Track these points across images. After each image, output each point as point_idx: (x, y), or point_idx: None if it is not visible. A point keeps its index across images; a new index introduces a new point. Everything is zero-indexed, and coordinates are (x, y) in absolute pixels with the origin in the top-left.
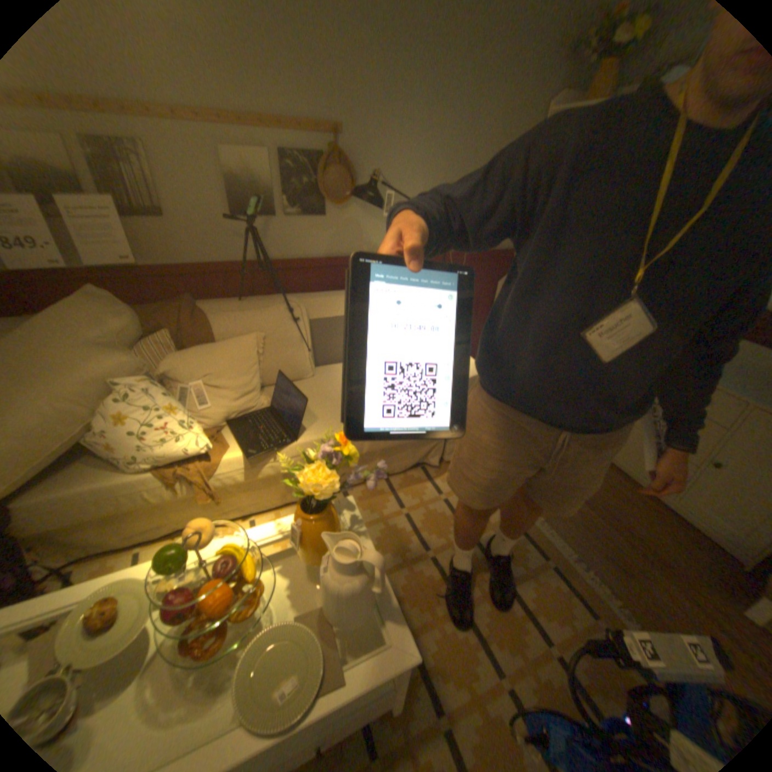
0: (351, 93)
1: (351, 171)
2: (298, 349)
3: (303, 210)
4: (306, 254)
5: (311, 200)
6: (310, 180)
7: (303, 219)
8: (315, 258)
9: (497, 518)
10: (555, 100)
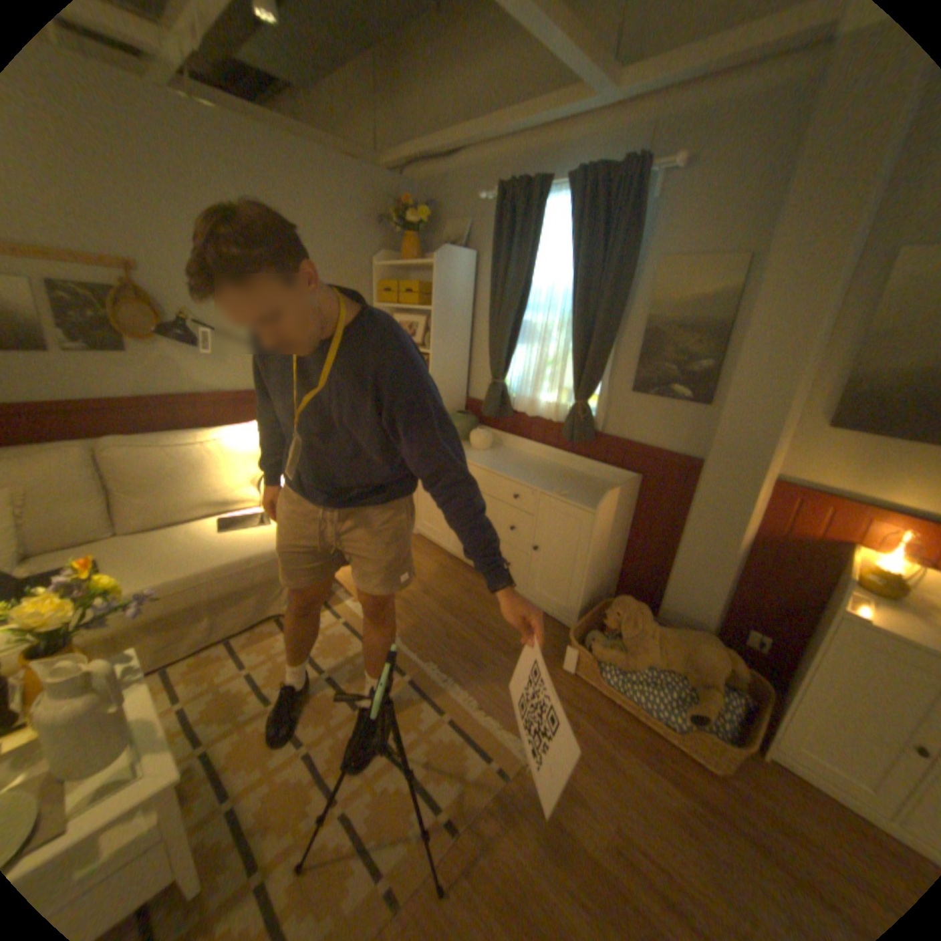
0: (142, 236)
1: (153, 308)
2: (84, 506)
3: (90, 347)
4: (101, 395)
5: (101, 337)
6: (96, 316)
7: (92, 356)
8: (114, 400)
9: (356, 652)
10: (376, 259)
